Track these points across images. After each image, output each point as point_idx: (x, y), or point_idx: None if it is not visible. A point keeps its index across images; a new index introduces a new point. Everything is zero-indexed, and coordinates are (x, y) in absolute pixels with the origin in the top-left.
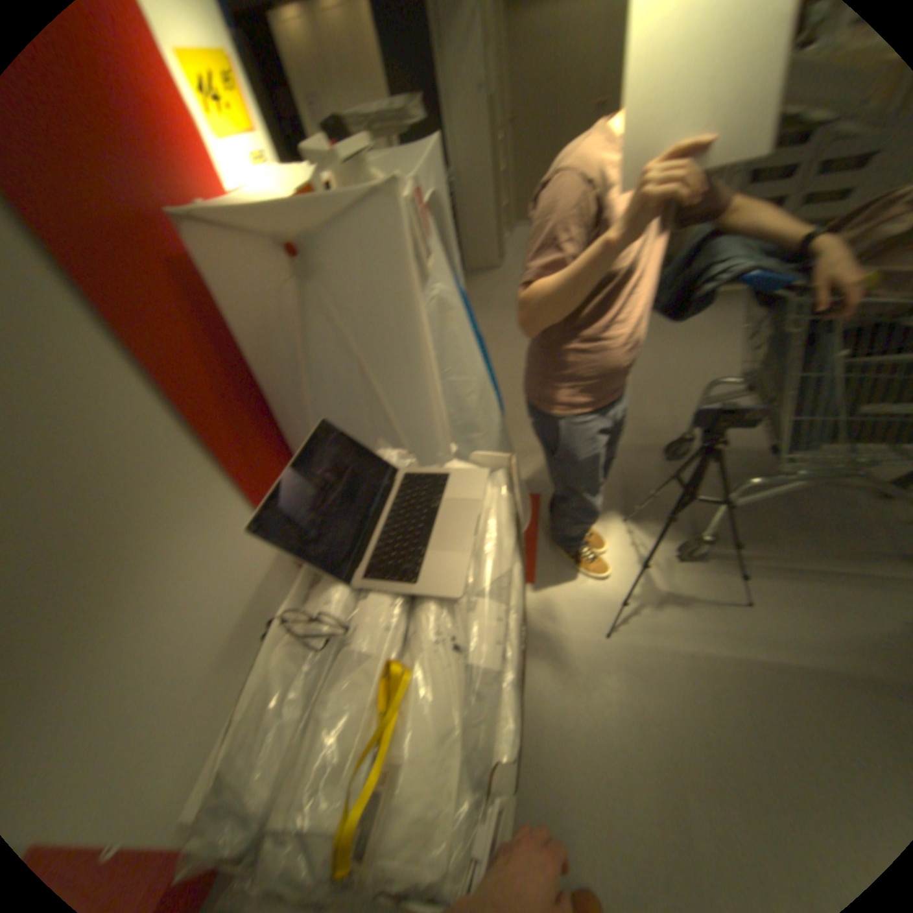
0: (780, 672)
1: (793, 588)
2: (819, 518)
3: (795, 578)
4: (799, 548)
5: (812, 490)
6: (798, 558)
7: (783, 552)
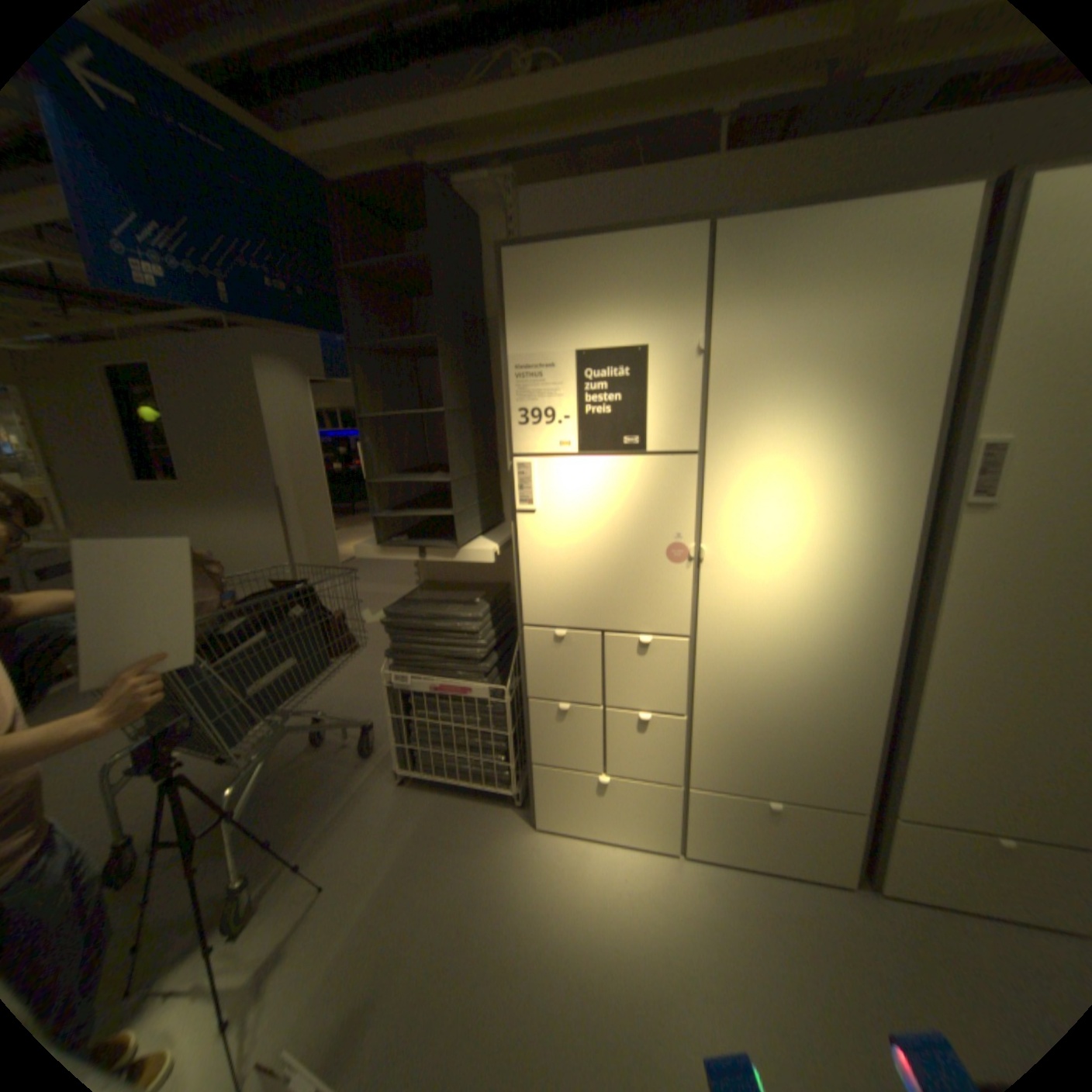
0: (377, 898)
1: (329, 847)
2: (296, 794)
3: (323, 840)
4: (306, 822)
5: (273, 781)
6: (311, 828)
7: (299, 836)
